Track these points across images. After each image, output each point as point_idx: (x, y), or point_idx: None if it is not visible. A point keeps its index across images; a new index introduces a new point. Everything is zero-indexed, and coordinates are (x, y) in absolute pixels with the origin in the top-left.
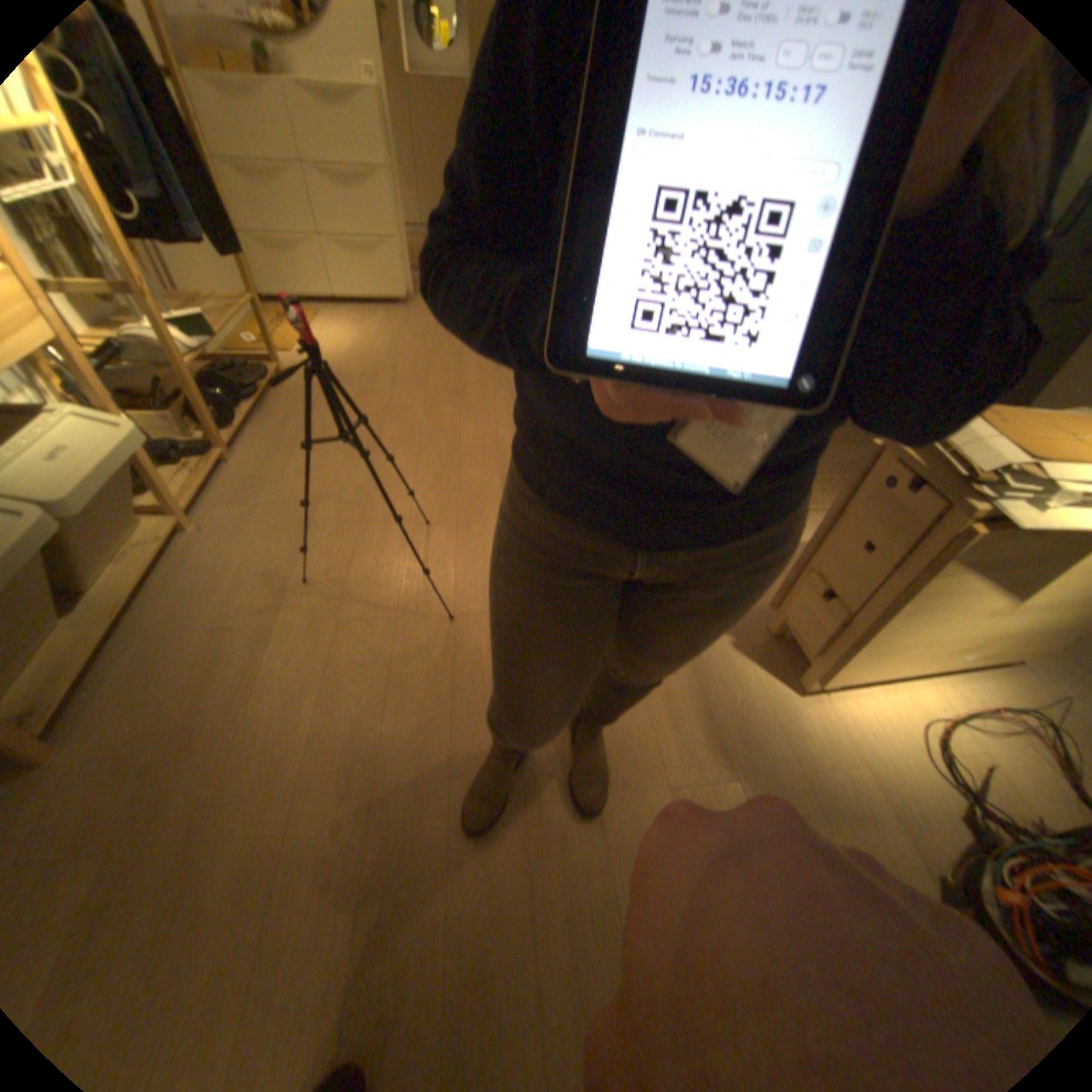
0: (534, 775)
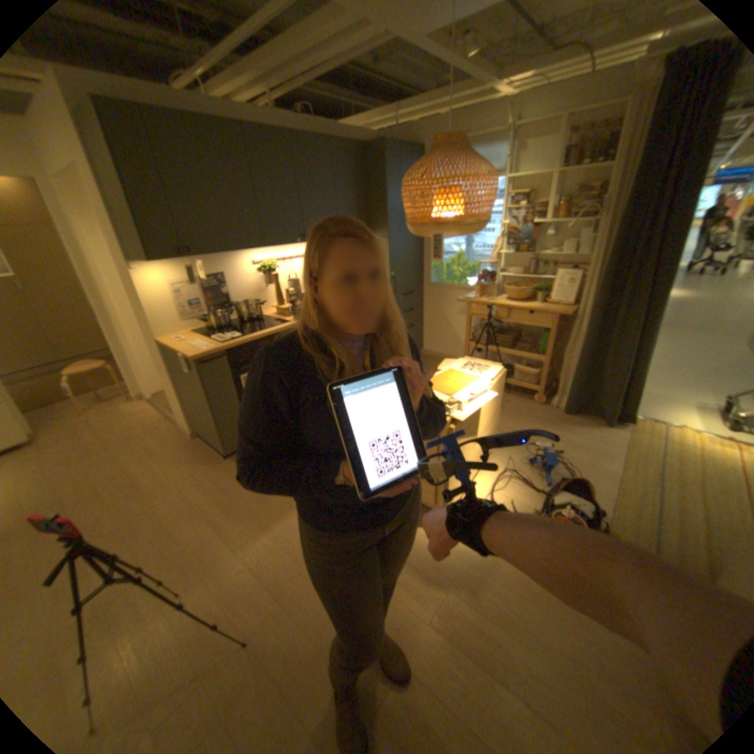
0: (367, 691)
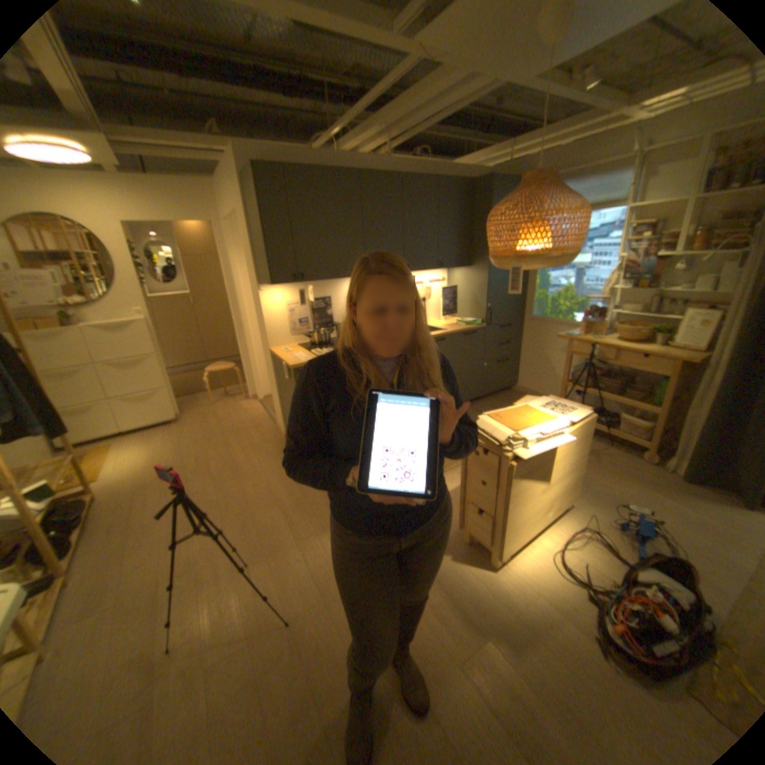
0: (383, 708)
